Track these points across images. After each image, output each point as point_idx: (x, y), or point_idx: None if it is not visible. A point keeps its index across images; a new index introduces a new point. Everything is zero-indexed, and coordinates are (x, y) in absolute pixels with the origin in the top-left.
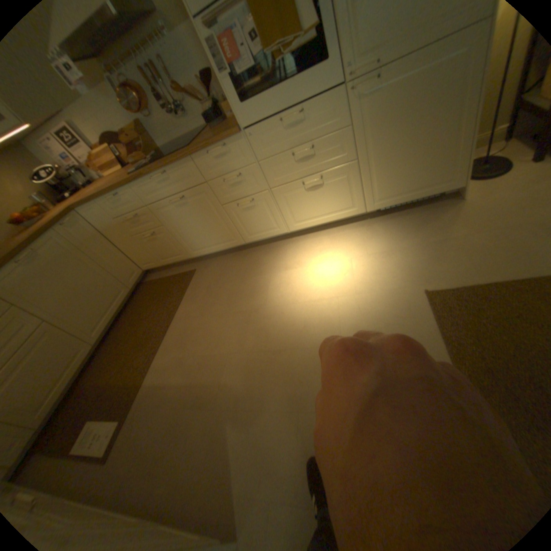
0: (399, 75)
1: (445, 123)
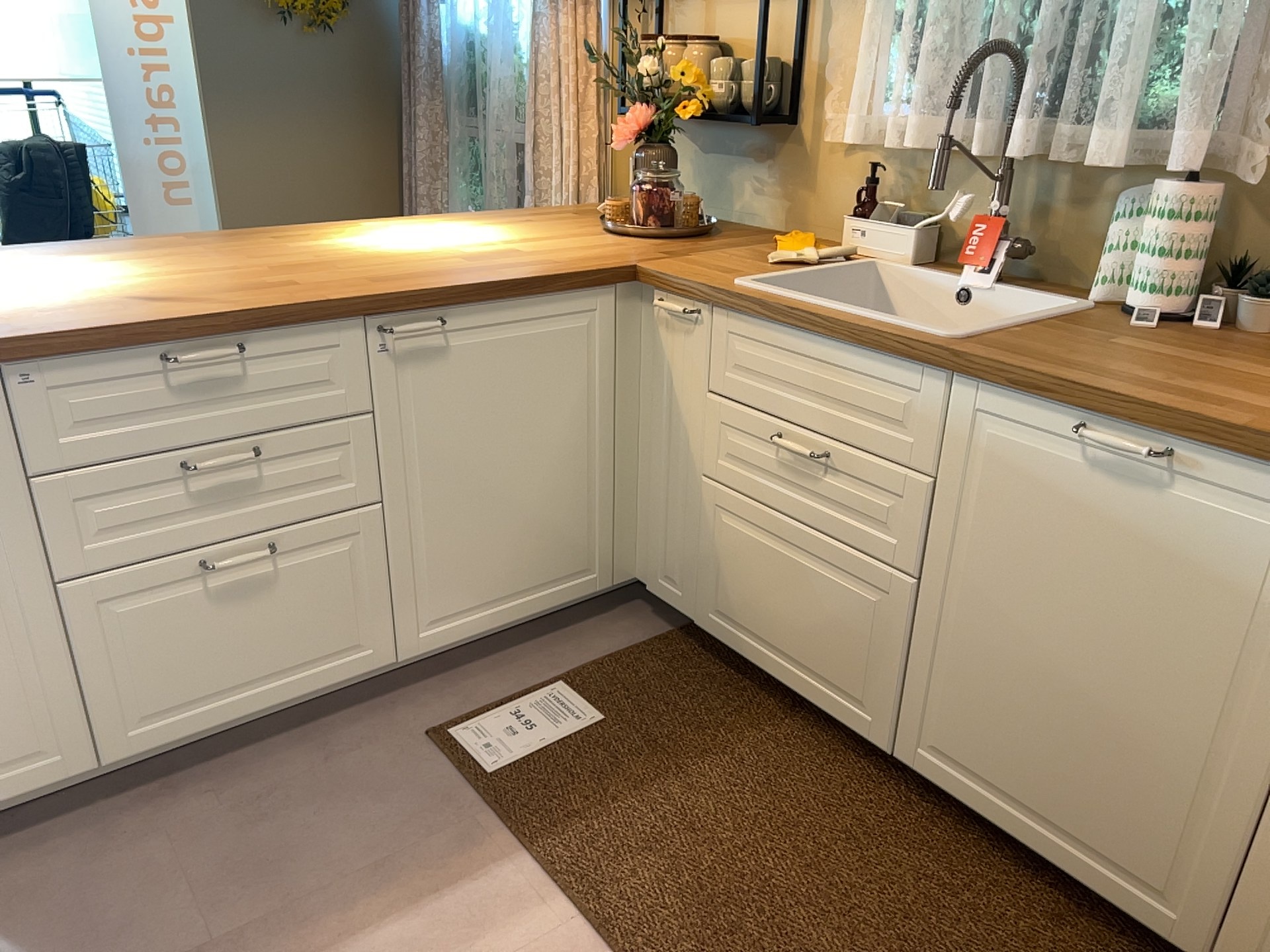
0: None
1: None
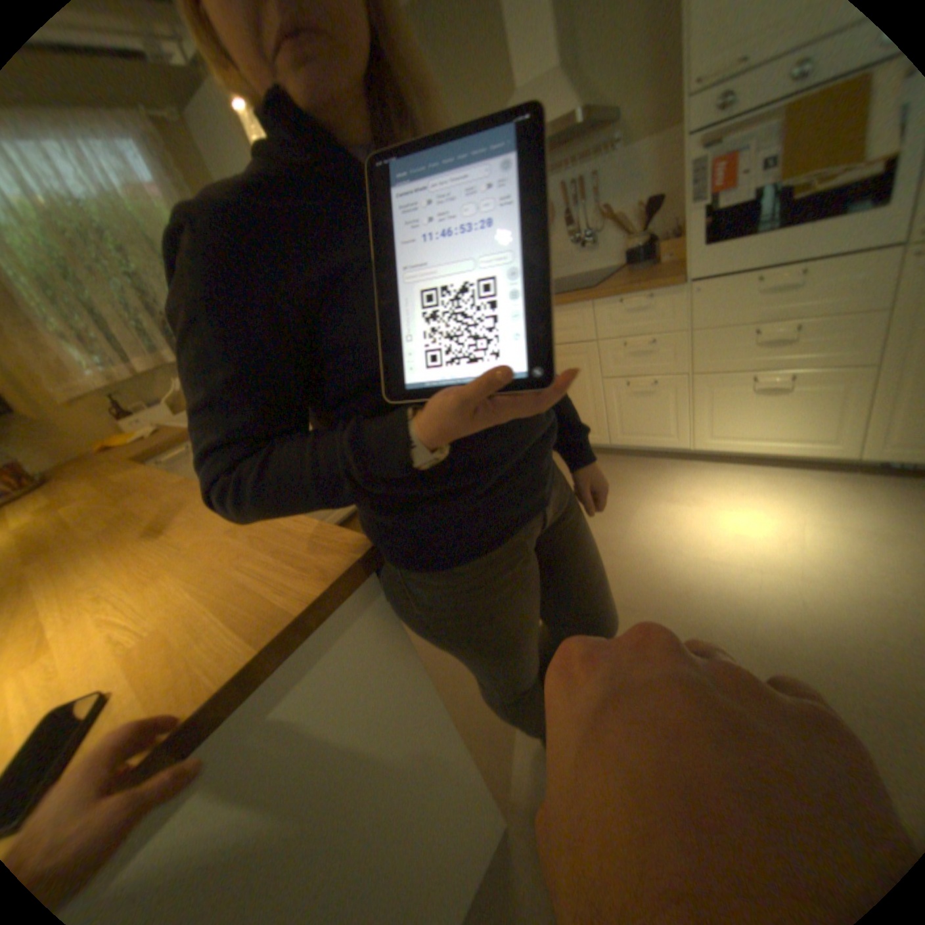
0: None
1: None
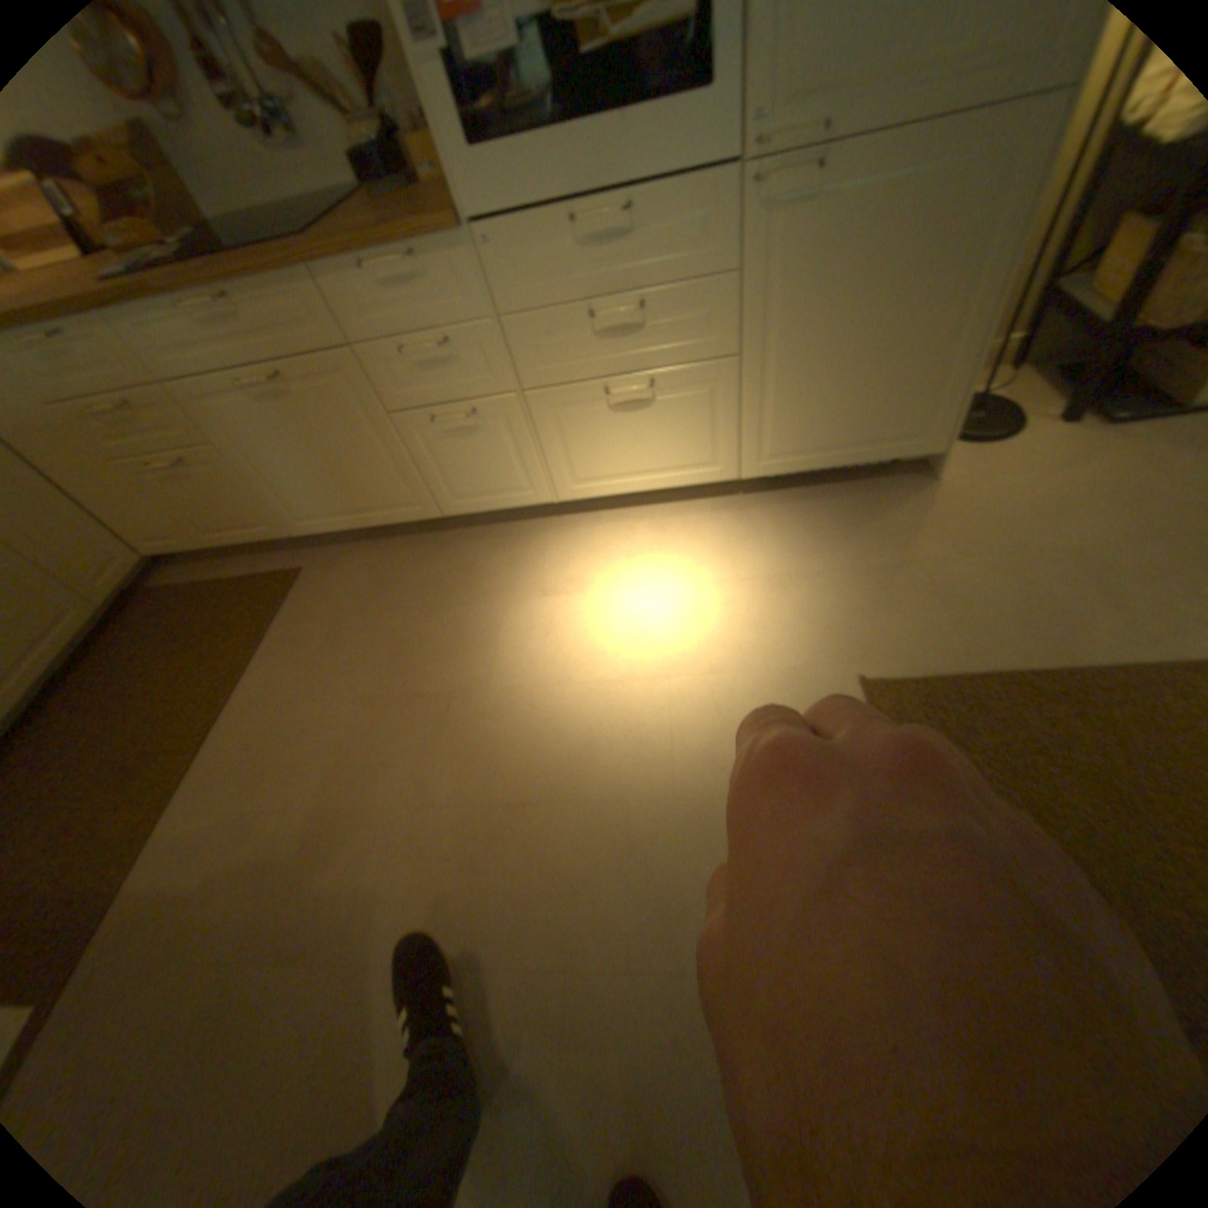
0: (865, 174)
1: (936, 309)
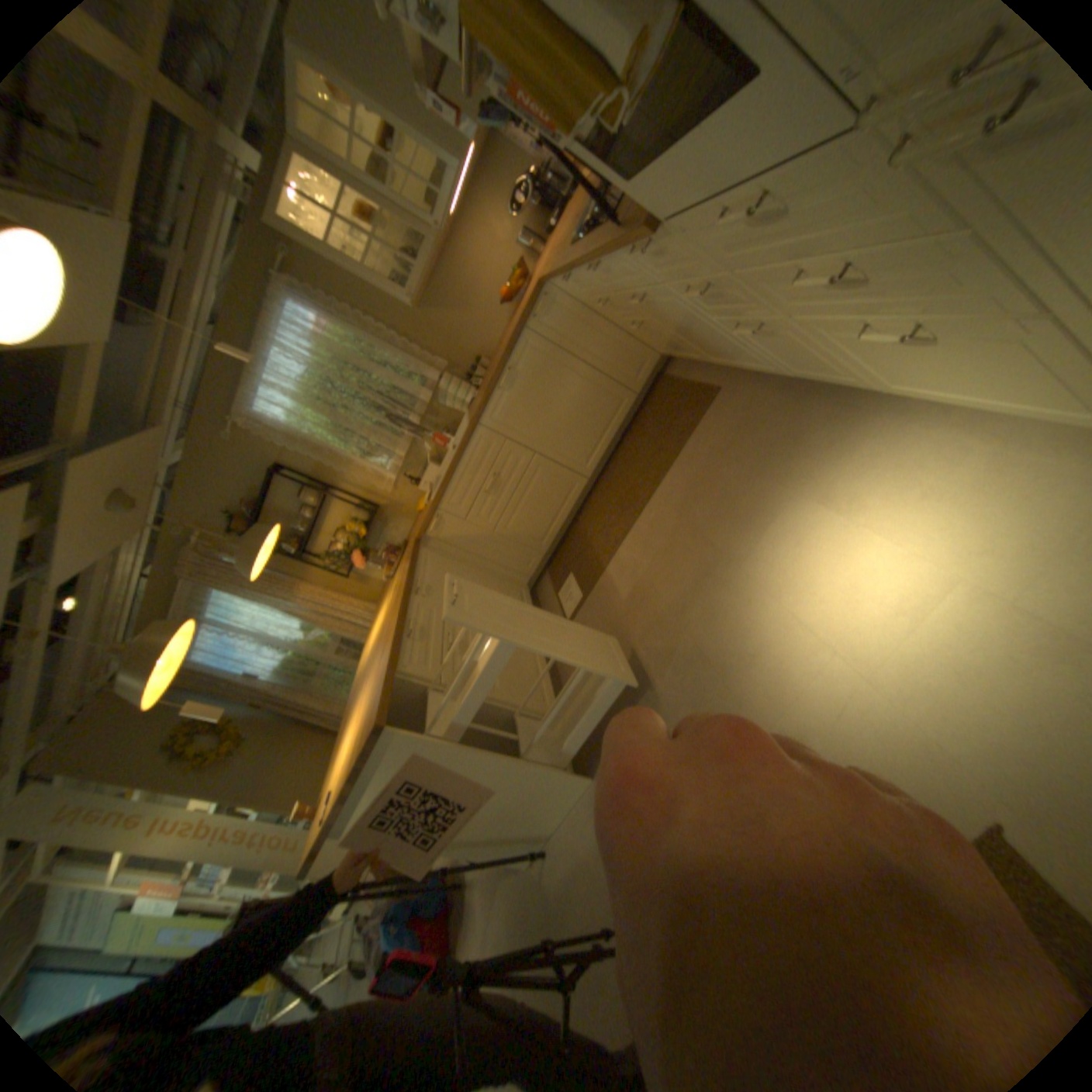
0: None
1: None
